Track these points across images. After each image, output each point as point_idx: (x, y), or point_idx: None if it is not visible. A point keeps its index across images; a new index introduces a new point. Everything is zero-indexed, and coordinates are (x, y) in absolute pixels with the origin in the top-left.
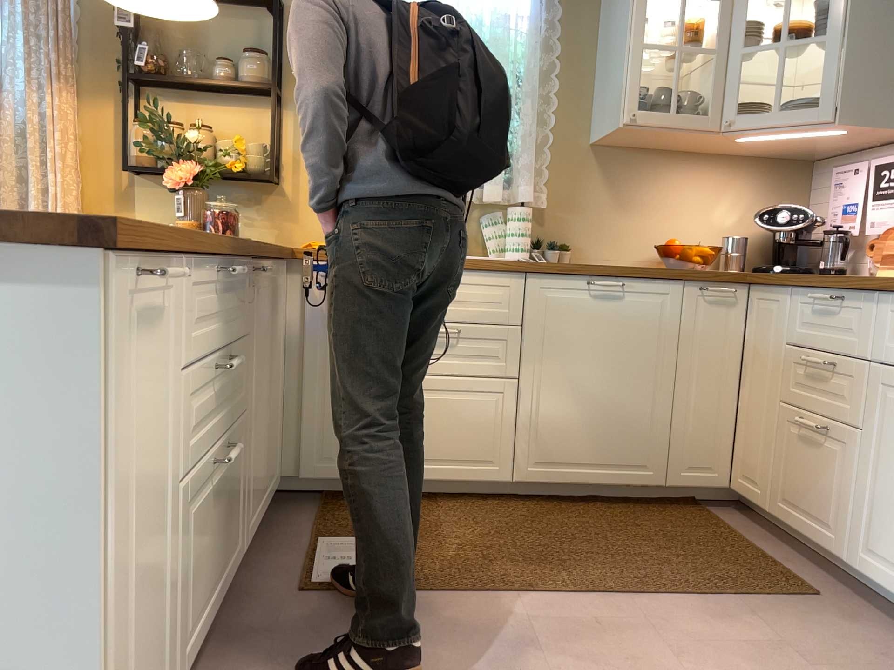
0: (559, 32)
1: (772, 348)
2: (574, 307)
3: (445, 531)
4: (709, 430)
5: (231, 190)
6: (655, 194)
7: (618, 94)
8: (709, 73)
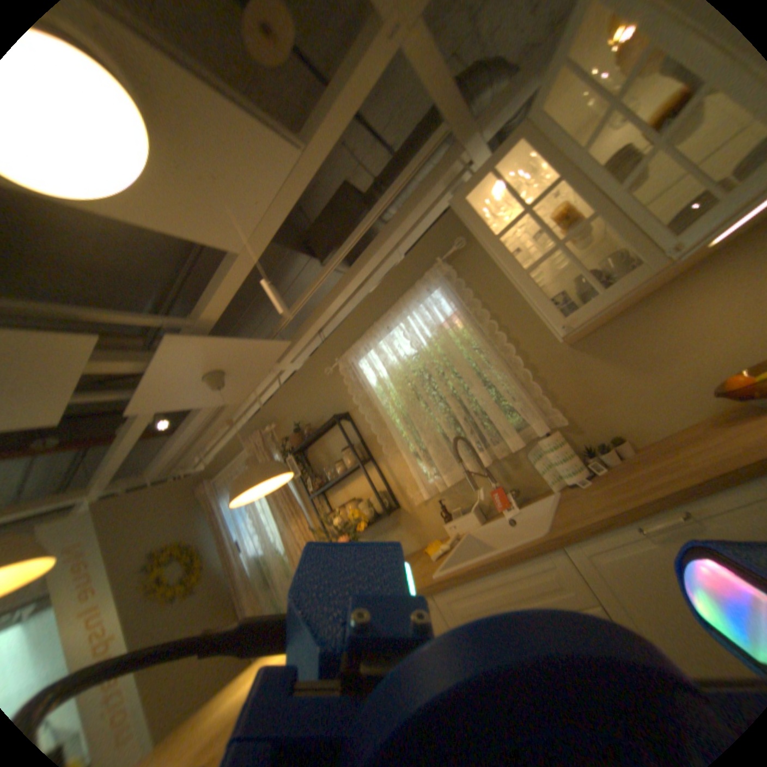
0: (479, 301)
1: None
2: (644, 563)
3: None
4: None
5: (382, 524)
6: (671, 336)
7: (542, 314)
8: (615, 223)
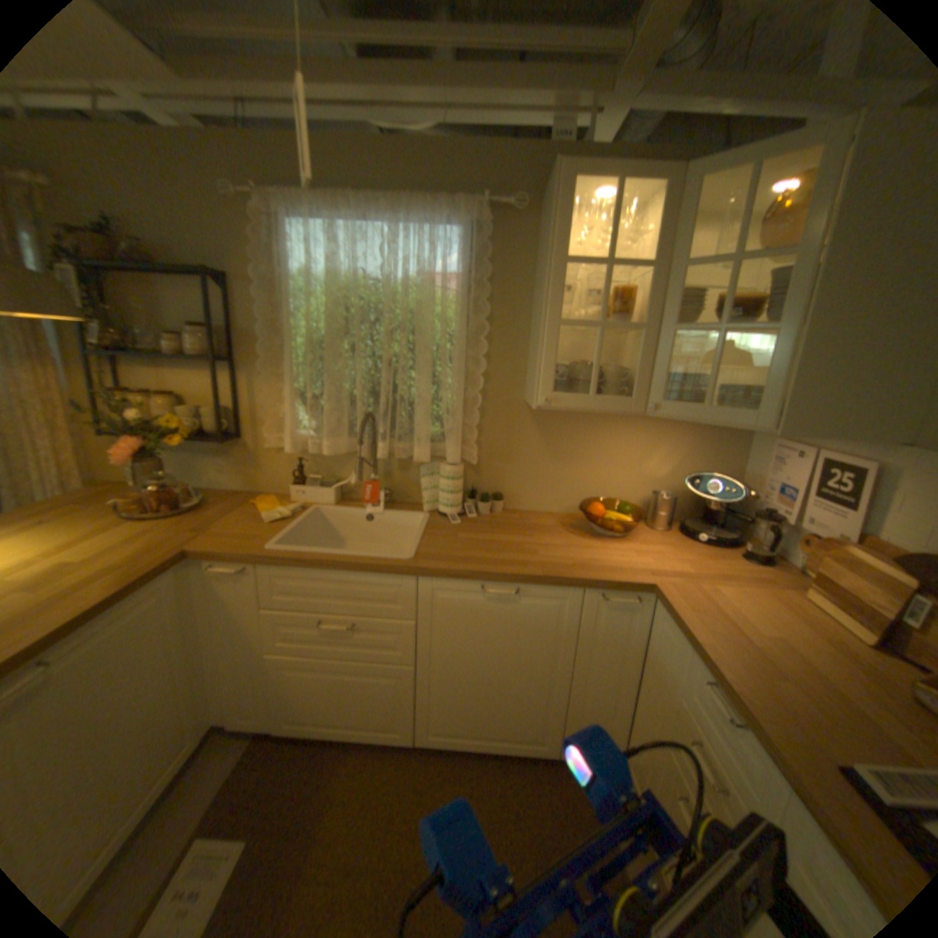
0: (488, 292)
1: (670, 684)
2: (466, 609)
3: (325, 826)
4: (605, 720)
5: (200, 443)
6: (587, 448)
7: (536, 370)
8: (642, 343)
